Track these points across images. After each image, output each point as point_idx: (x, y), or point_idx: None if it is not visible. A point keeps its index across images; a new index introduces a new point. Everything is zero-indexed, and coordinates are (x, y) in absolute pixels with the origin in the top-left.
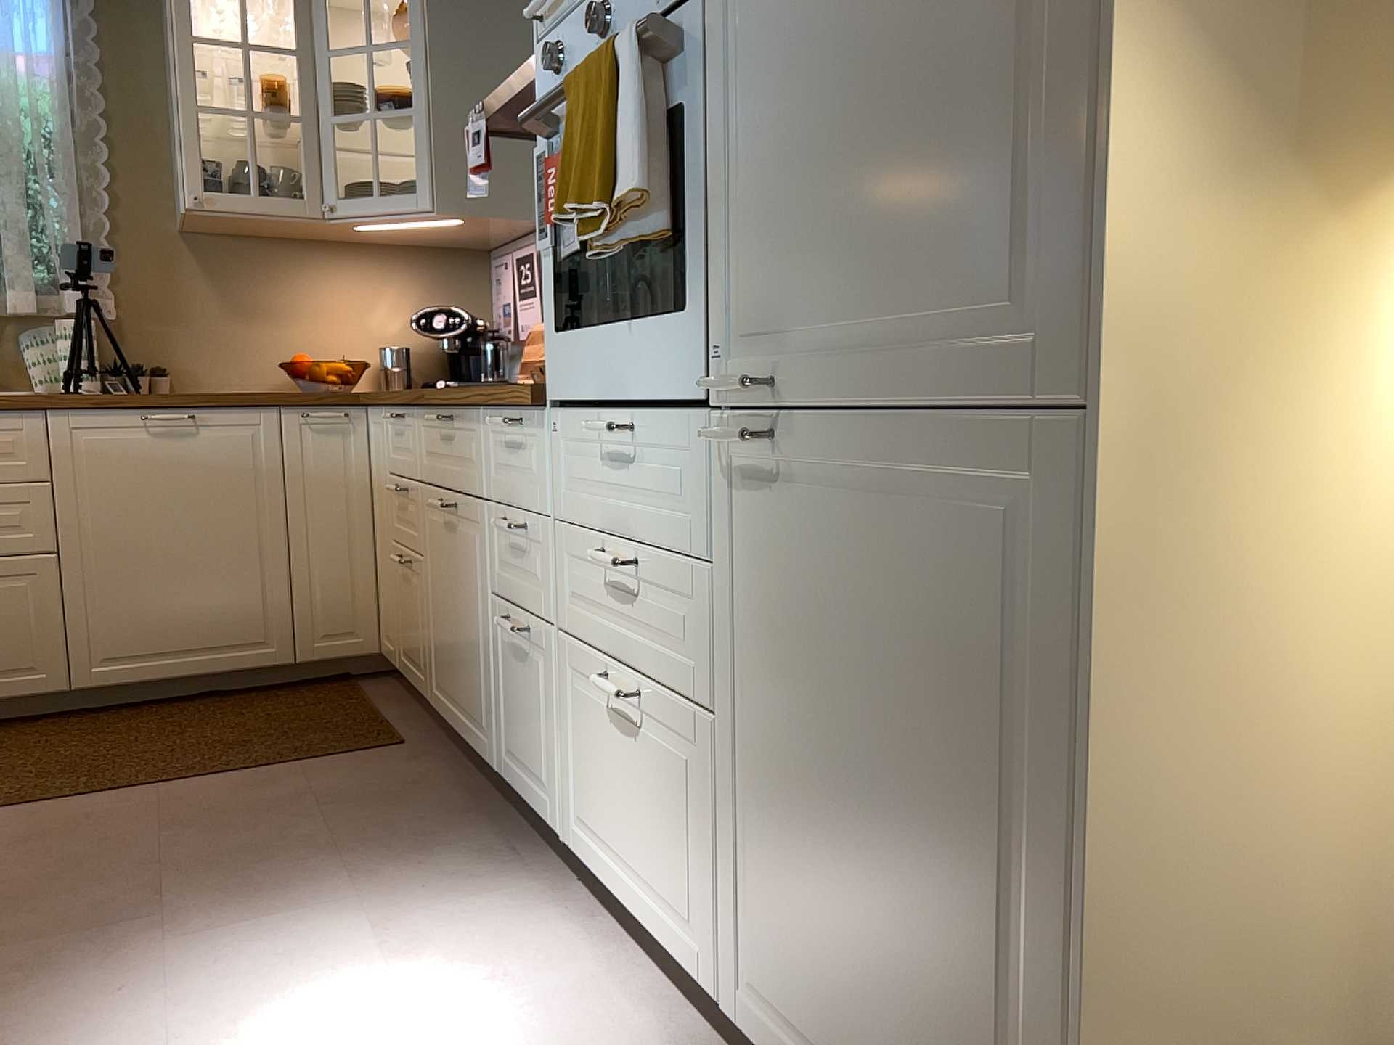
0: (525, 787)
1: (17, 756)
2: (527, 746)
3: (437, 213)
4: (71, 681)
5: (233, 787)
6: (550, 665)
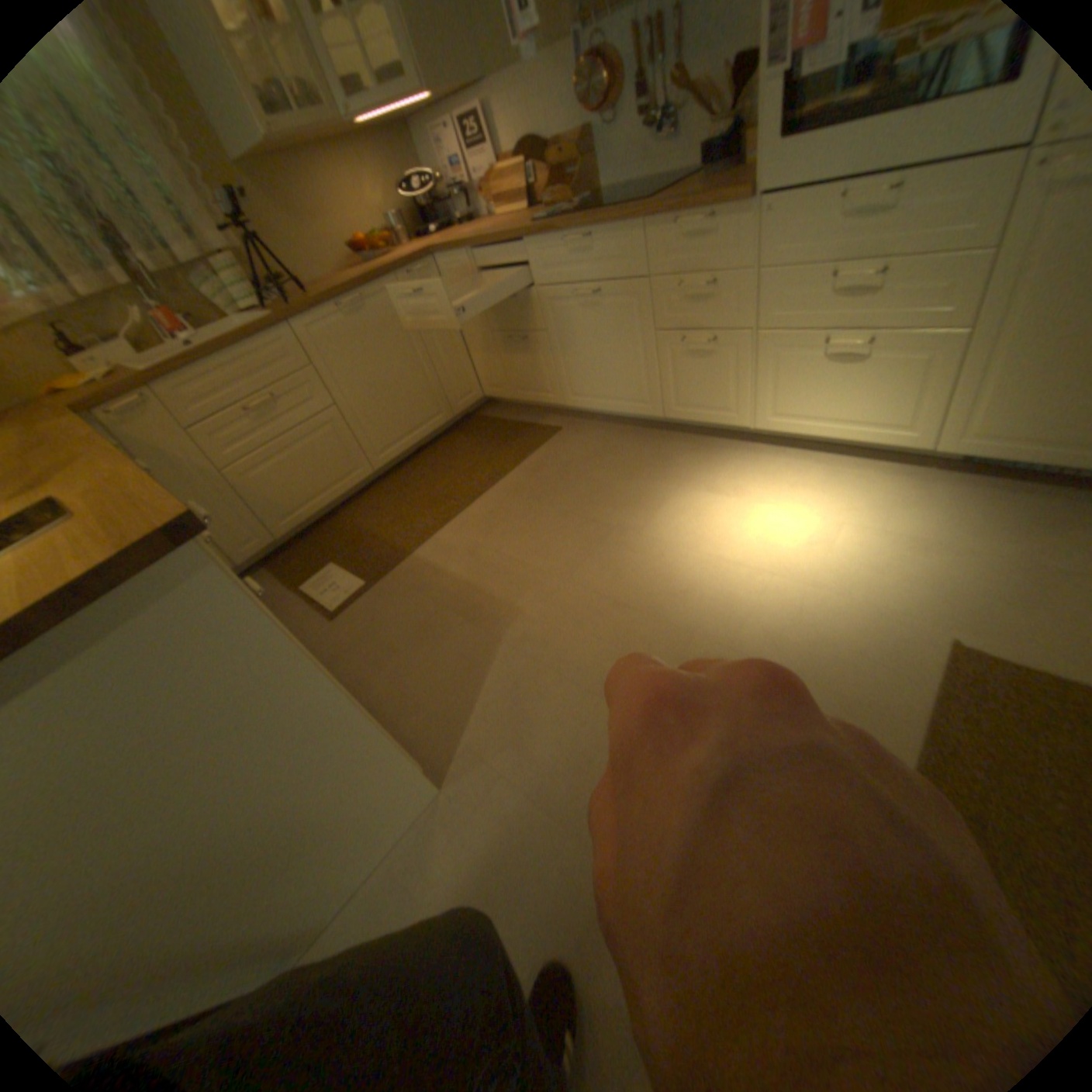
0: (700, 413)
1: (391, 507)
2: (704, 394)
3: (421, 88)
4: (371, 465)
5: (523, 473)
6: (741, 347)
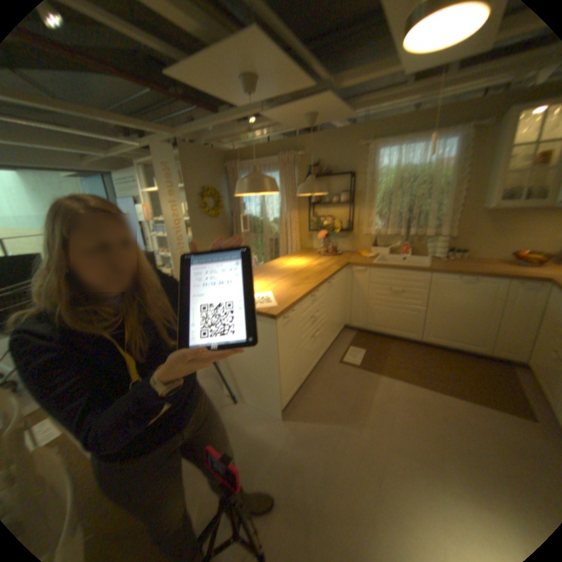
0: None
1: (407, 357)
2: None
3: None
4: (423, 338)
5: (467, 409)
6: None
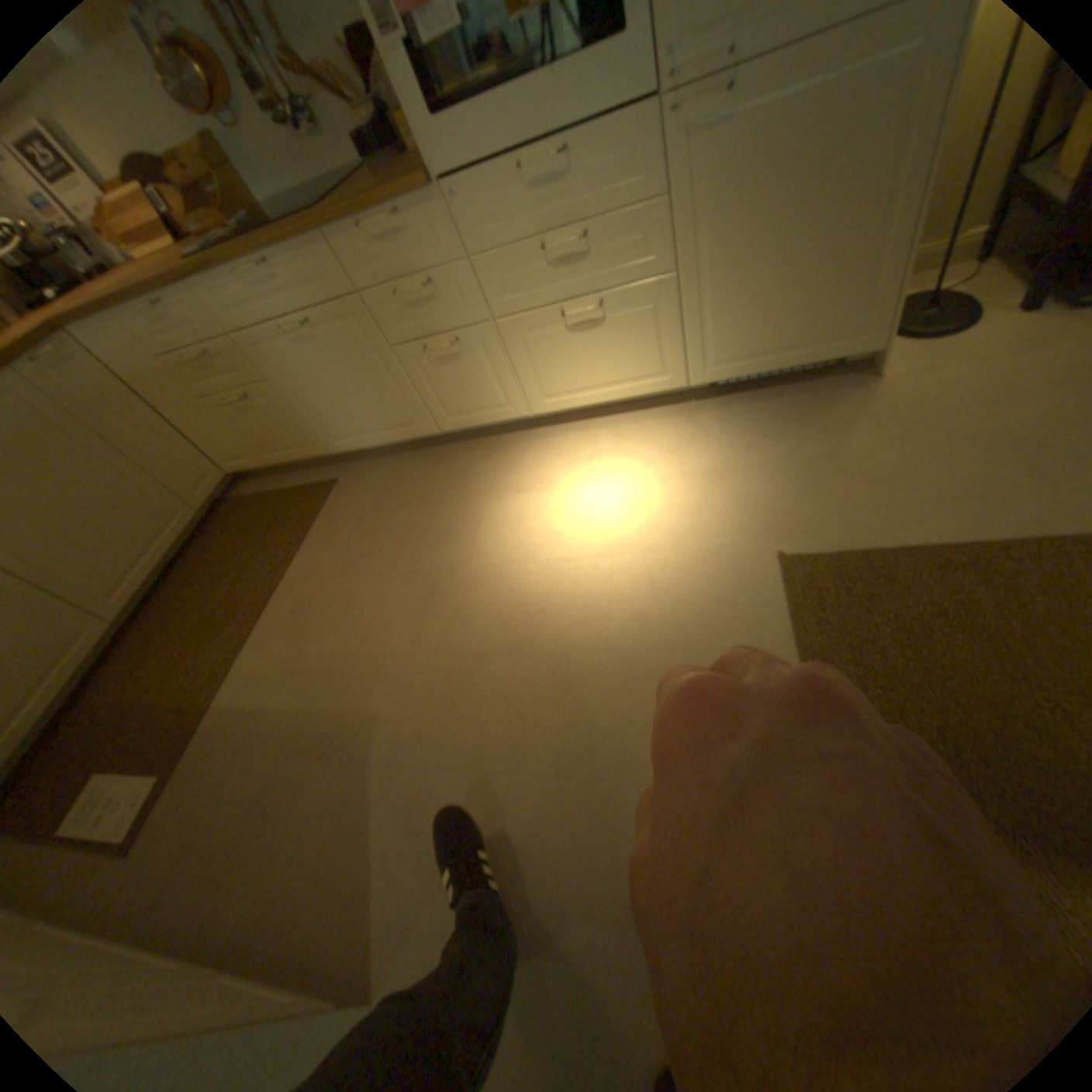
0: (477, 419)
1: (159, 660)
2: (473, 399)
3: None
4: (104, 620)
5: (315, 550)
6: (488, 343)
